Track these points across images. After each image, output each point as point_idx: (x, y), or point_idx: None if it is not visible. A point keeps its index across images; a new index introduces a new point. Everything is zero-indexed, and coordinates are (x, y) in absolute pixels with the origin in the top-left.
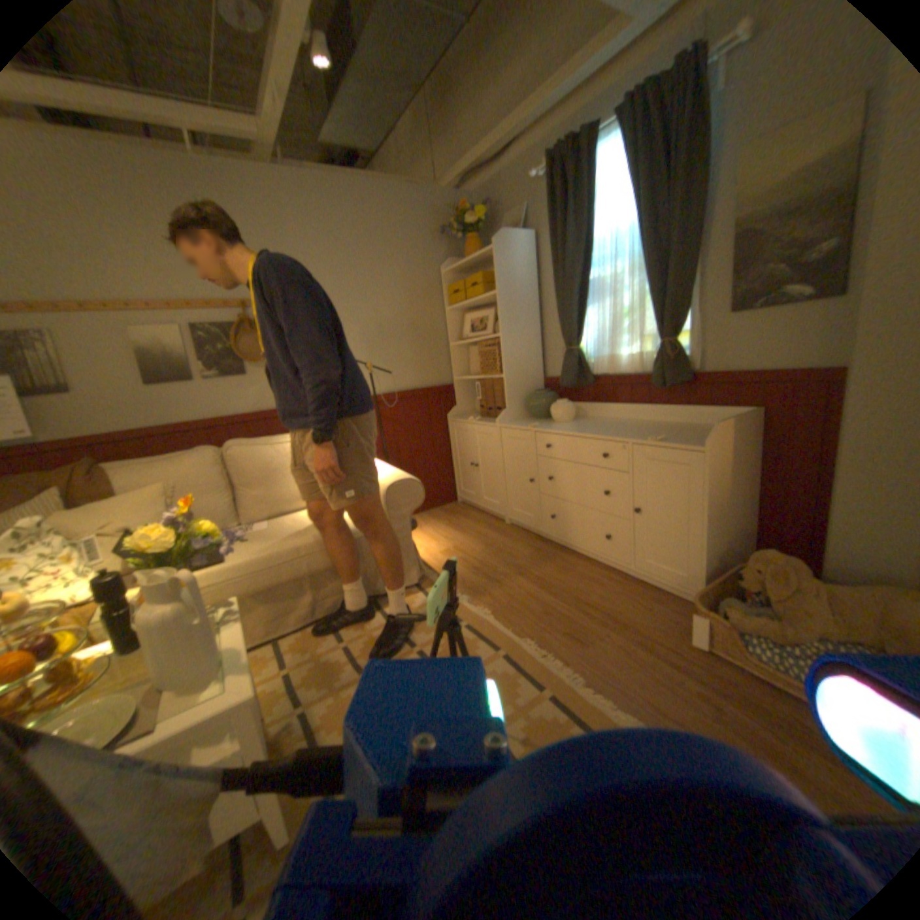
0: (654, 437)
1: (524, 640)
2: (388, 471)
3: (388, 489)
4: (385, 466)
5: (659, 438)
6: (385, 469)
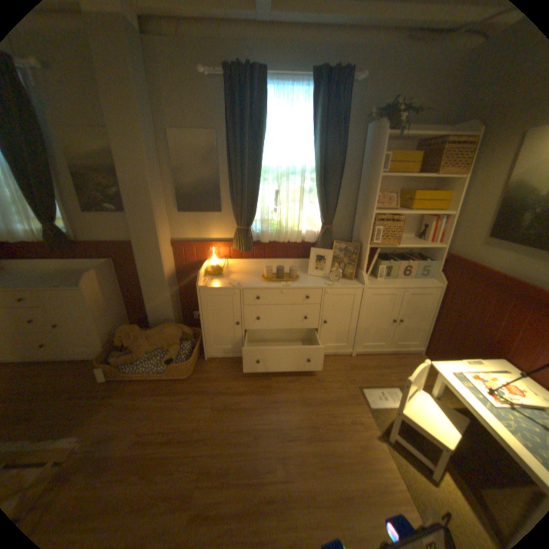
0: (49, 286)
1: None
2: None
3: None
4: None
5: (52, 287)
6: None
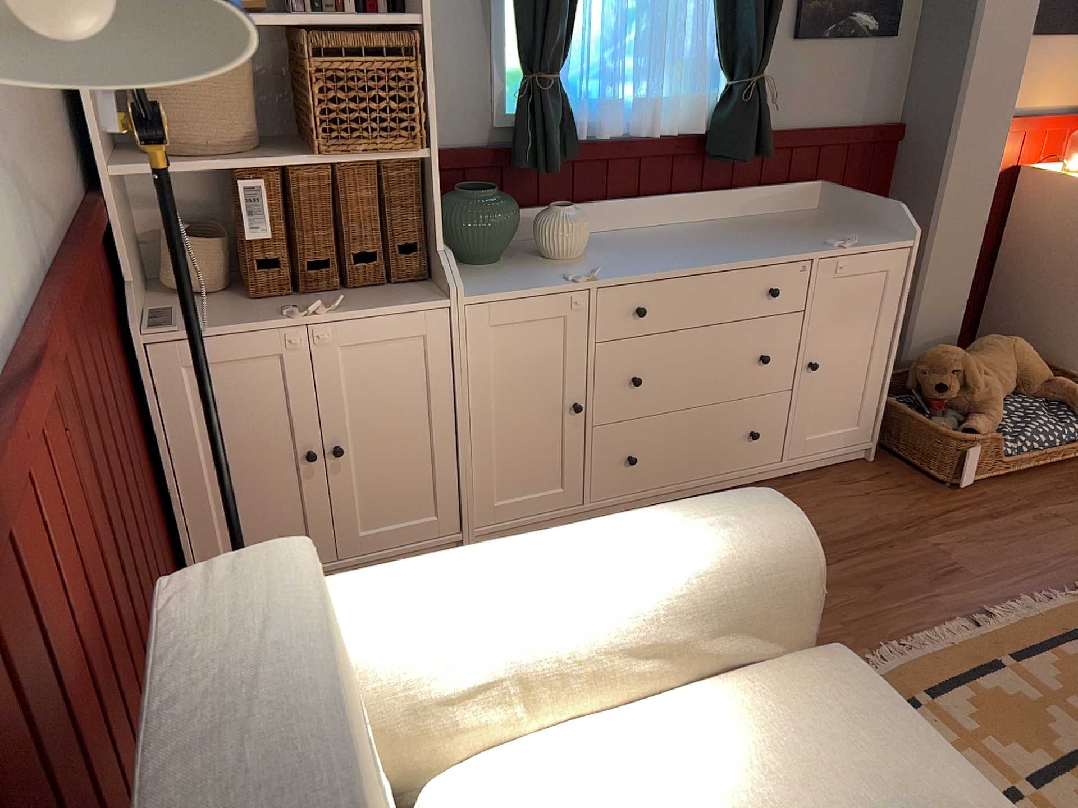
0: (840, 242)
1: (960, 629)
2: (661, 527)
3: (804, 551)
4: (562, 537)
5: (857, 241)
6: (633, 534)
